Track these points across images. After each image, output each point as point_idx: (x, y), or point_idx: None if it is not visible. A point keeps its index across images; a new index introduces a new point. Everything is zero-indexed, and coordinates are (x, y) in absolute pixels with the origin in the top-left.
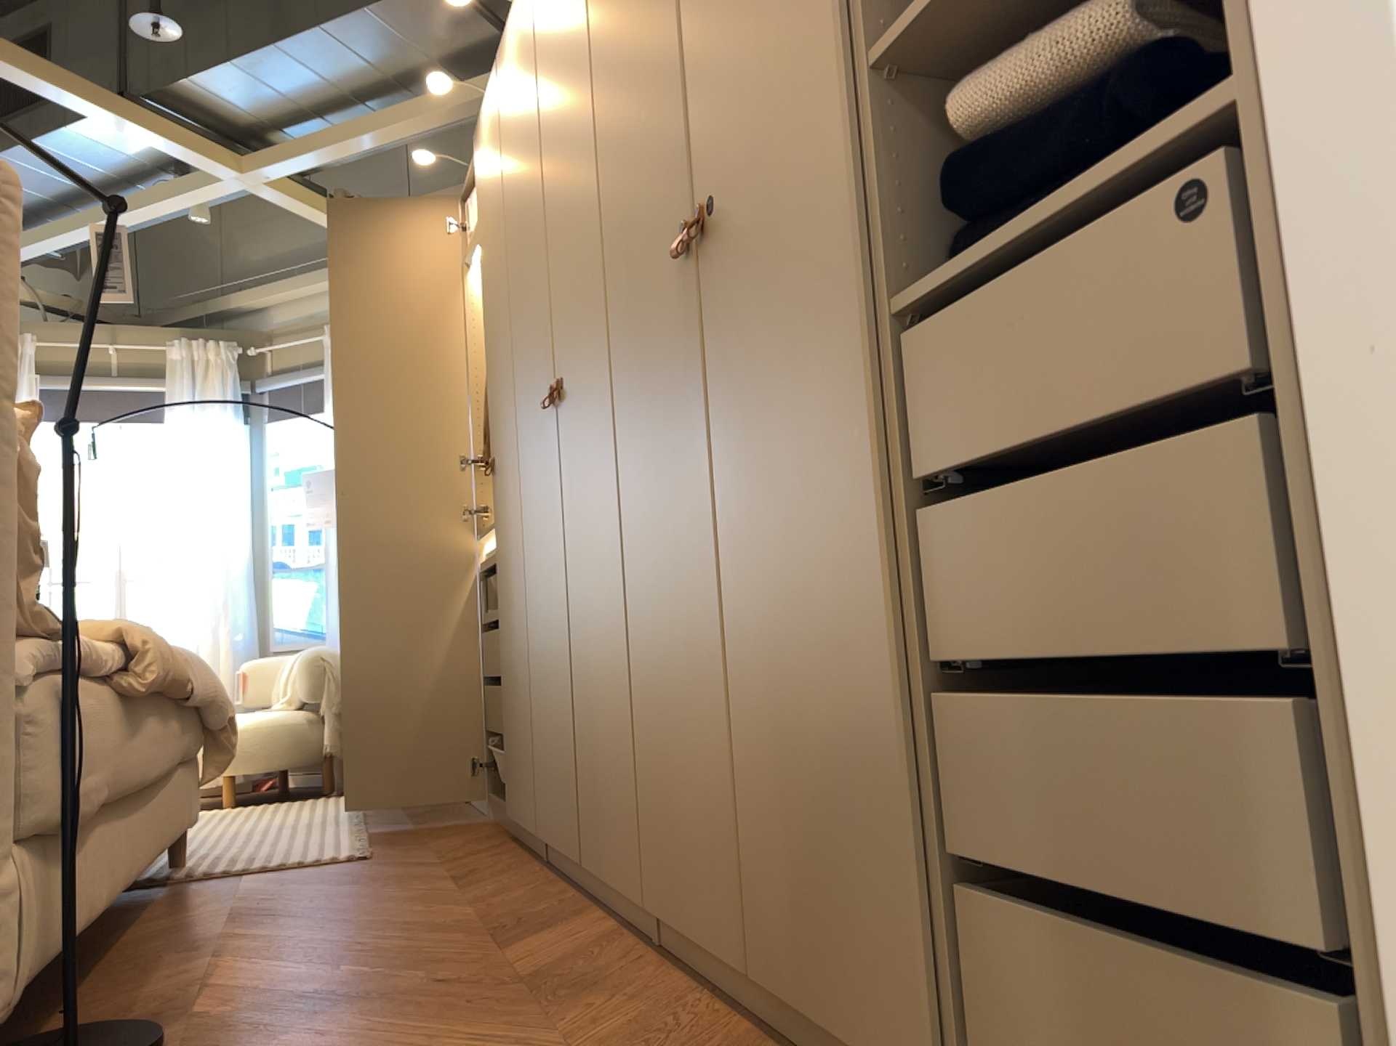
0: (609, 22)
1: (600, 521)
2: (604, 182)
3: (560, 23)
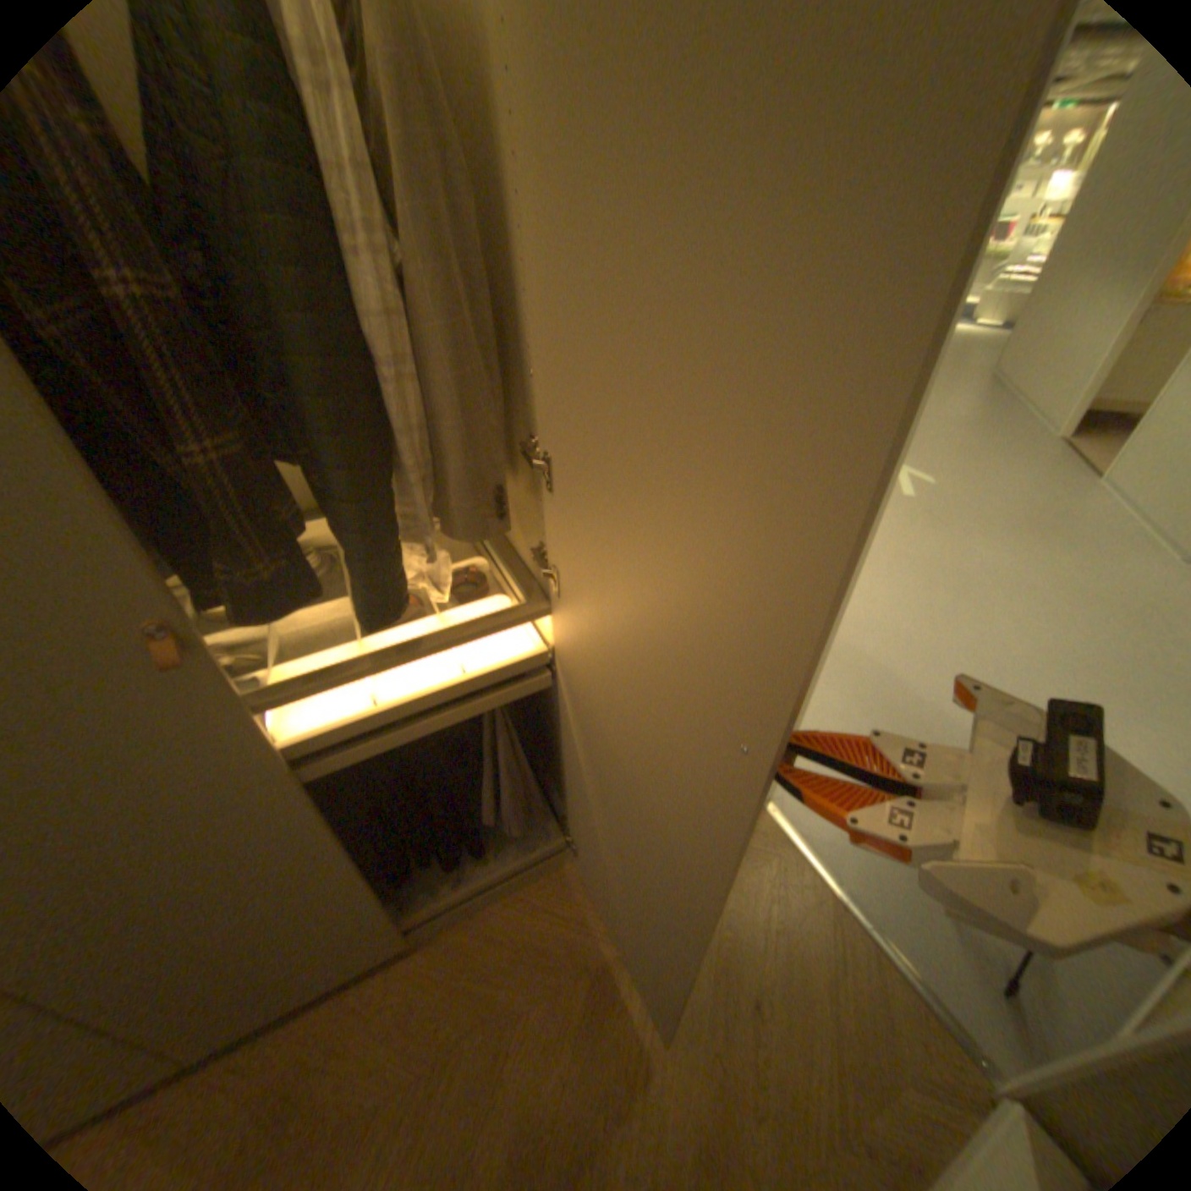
0: None
1: None
2: None
3: None
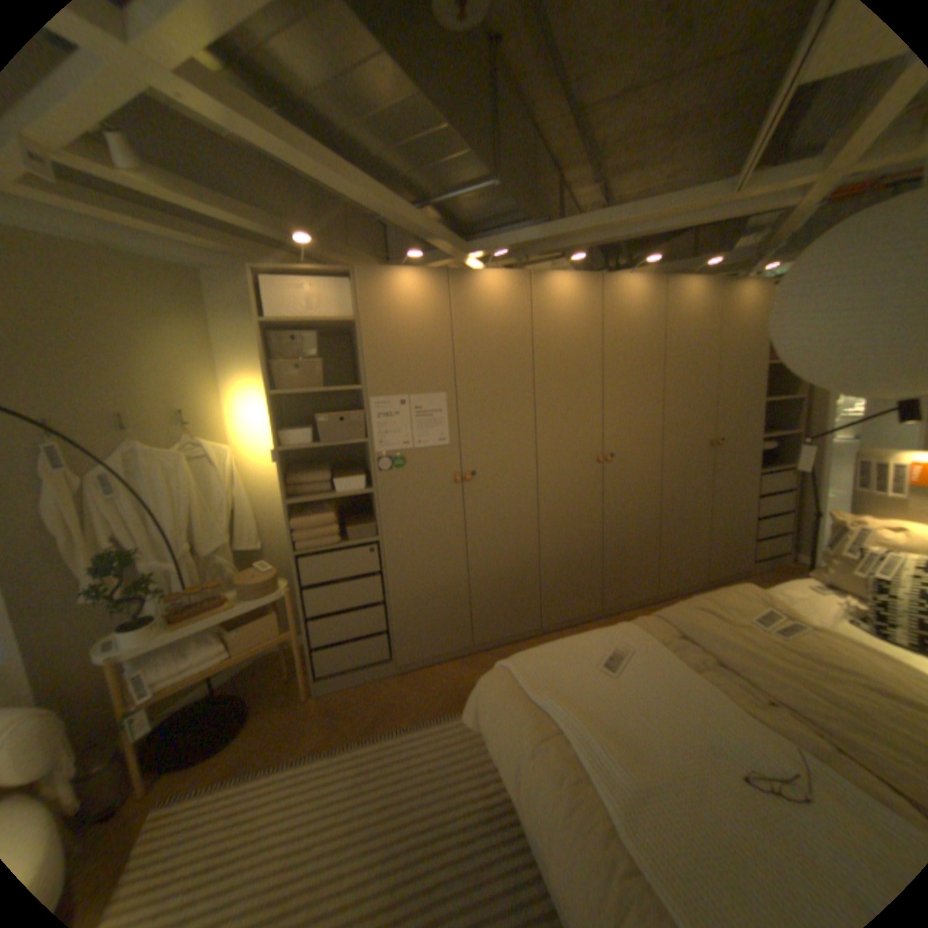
0: (678, 358)
1: (641, 504)
2: (665, 403)
3: (631, 321)
